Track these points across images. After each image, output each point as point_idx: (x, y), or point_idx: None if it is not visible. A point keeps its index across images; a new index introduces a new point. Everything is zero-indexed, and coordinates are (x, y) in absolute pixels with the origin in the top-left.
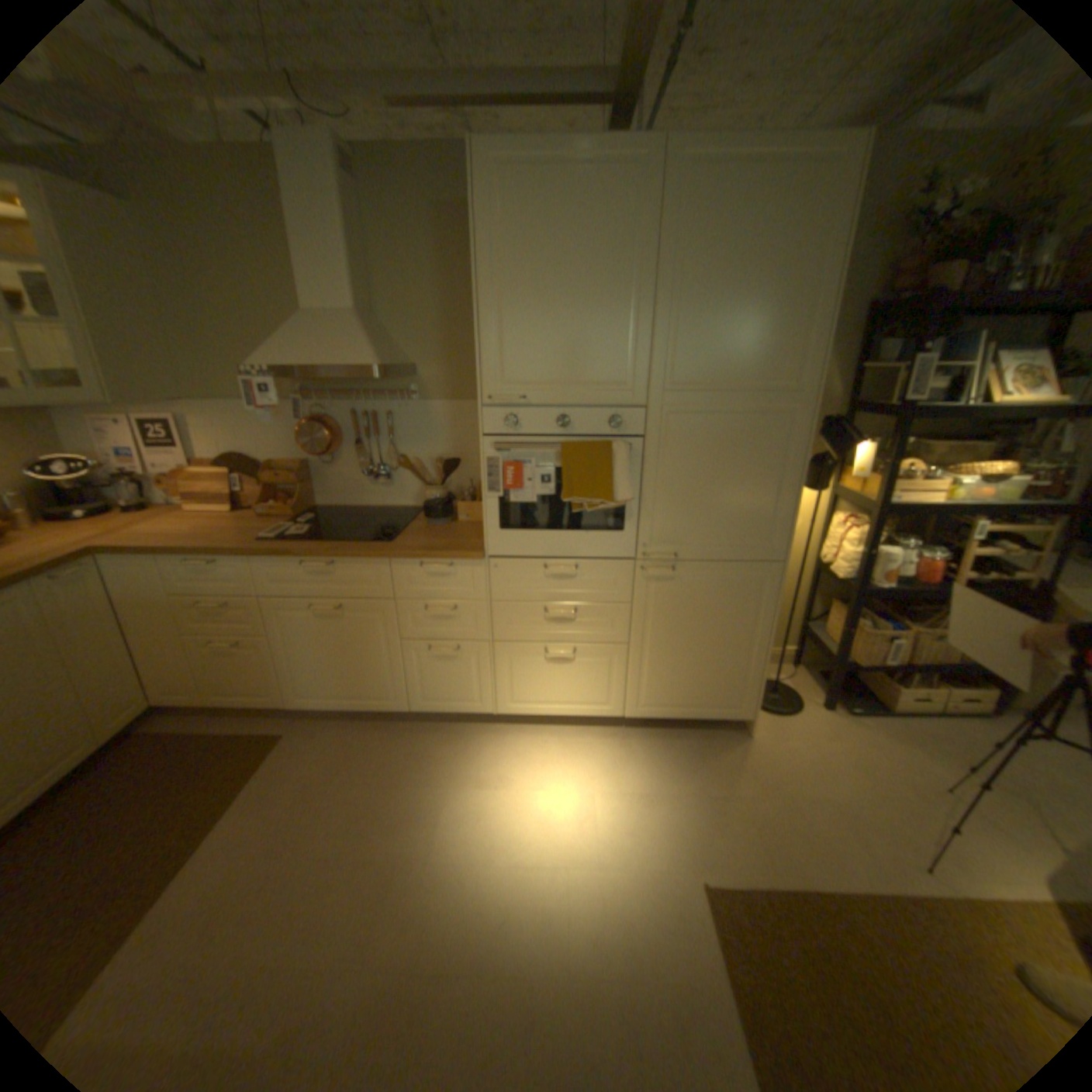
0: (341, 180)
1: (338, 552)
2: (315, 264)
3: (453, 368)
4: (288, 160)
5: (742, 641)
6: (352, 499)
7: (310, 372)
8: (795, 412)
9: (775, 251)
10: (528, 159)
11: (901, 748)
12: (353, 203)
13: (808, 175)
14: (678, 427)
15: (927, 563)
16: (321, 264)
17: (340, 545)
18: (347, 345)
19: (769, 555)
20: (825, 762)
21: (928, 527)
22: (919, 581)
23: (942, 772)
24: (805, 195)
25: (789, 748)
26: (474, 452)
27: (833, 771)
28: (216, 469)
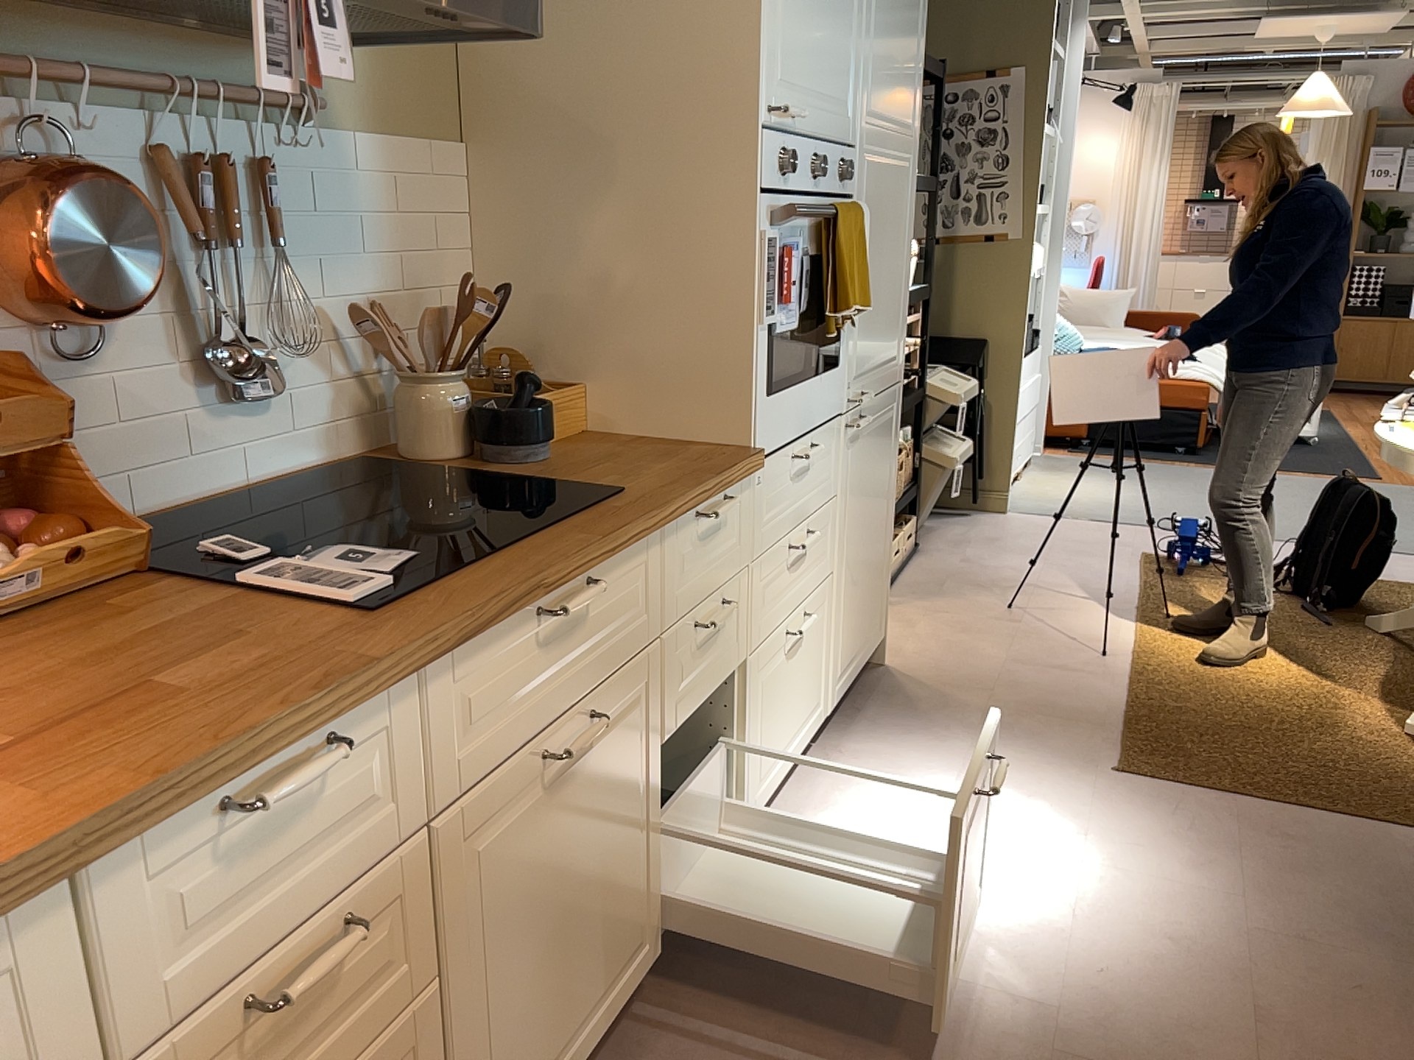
0: None
1: (609, 538)
2: None
3: (386, 45)
4: None
5: (885, 513)
6: (152, 484)
7: None
8: (911, 168)
9: None
10: None
11: (939, 600)
12: None
13: None
14: (871, 183)
15: None
16: None
17: (570, 528)
18: None
19: (898, 372)
20: (944, 641)
21: None
22: None
23: (980, 598)
24: None
25: (913, 651)
26: (434, 279)
27: (959, 643)
28: None
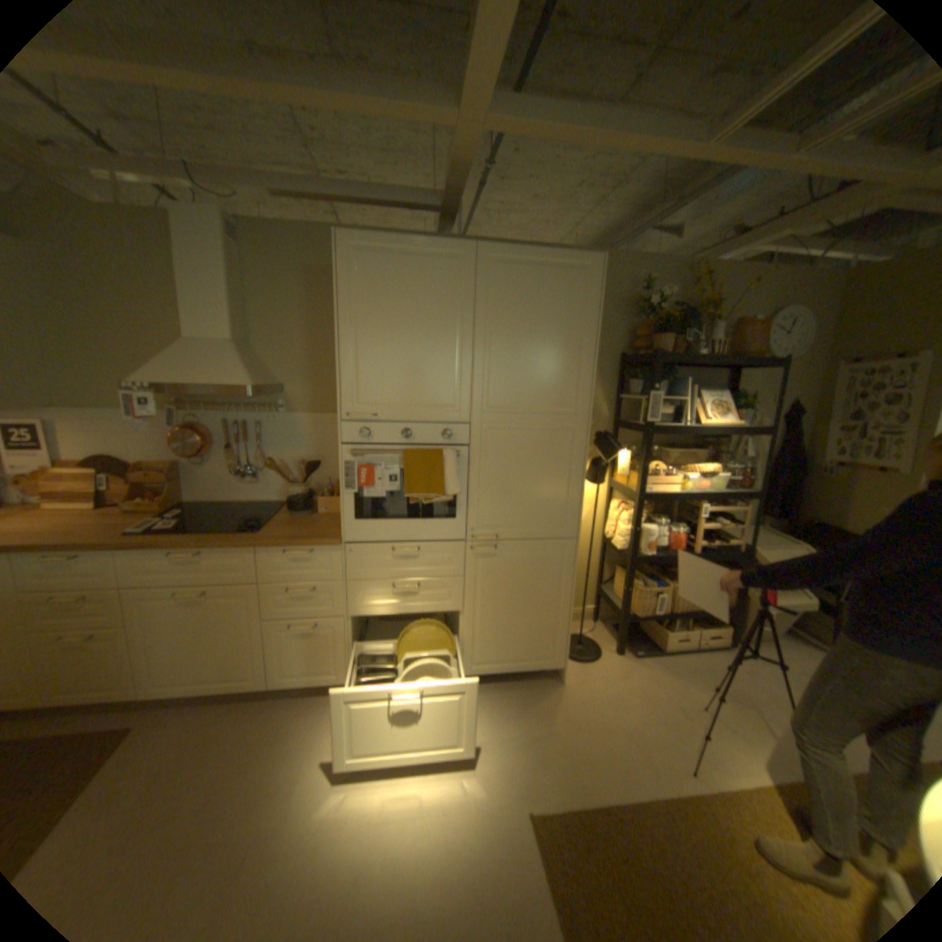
0: (226, 244)
1: (205, 544)
2: (199, 304)
3: (316, 388)
4: (181, 226)
5: (550, 603)
6: (218, 496)
7: (186, 388)
8: (574, 430)
9: (553, 323)
10: (379, 250)
11: (671, 680)
12: (235, 260)
13: (569, 277)
14: (493, 439)
15: (674, 536)
16: (204, 304)
17: (207, 537)
18: (224, 368)
19: (565, 533)
20: (618, 697)
21: (674, 509)
22: (671, 550)
23: (699, 696)
24: (569, 289)
25: (592, 689)
26: (333, 455)
27: (624, 704)
28: (81, 470)
